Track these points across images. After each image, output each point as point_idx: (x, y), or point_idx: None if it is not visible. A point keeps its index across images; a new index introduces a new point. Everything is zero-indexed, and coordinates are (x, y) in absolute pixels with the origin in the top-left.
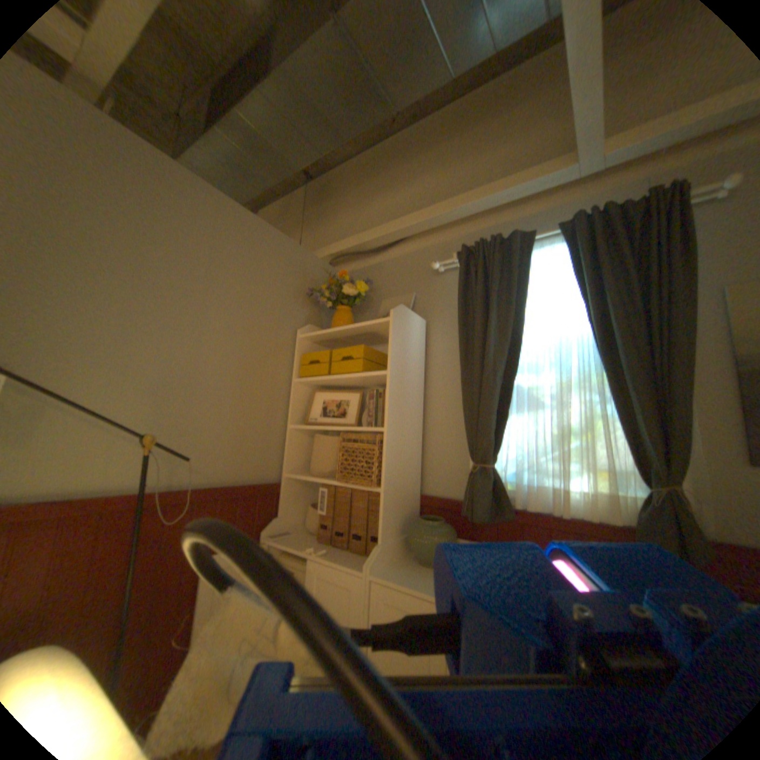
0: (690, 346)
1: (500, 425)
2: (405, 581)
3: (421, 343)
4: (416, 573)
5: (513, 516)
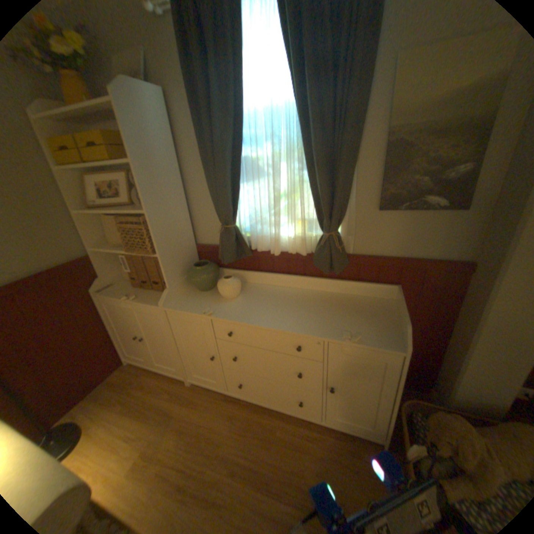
0: (359, 122)
1: (234, 195)
2: (185, 307)
3: (161, 116)
4: (194, 298)
5: (250, 253)
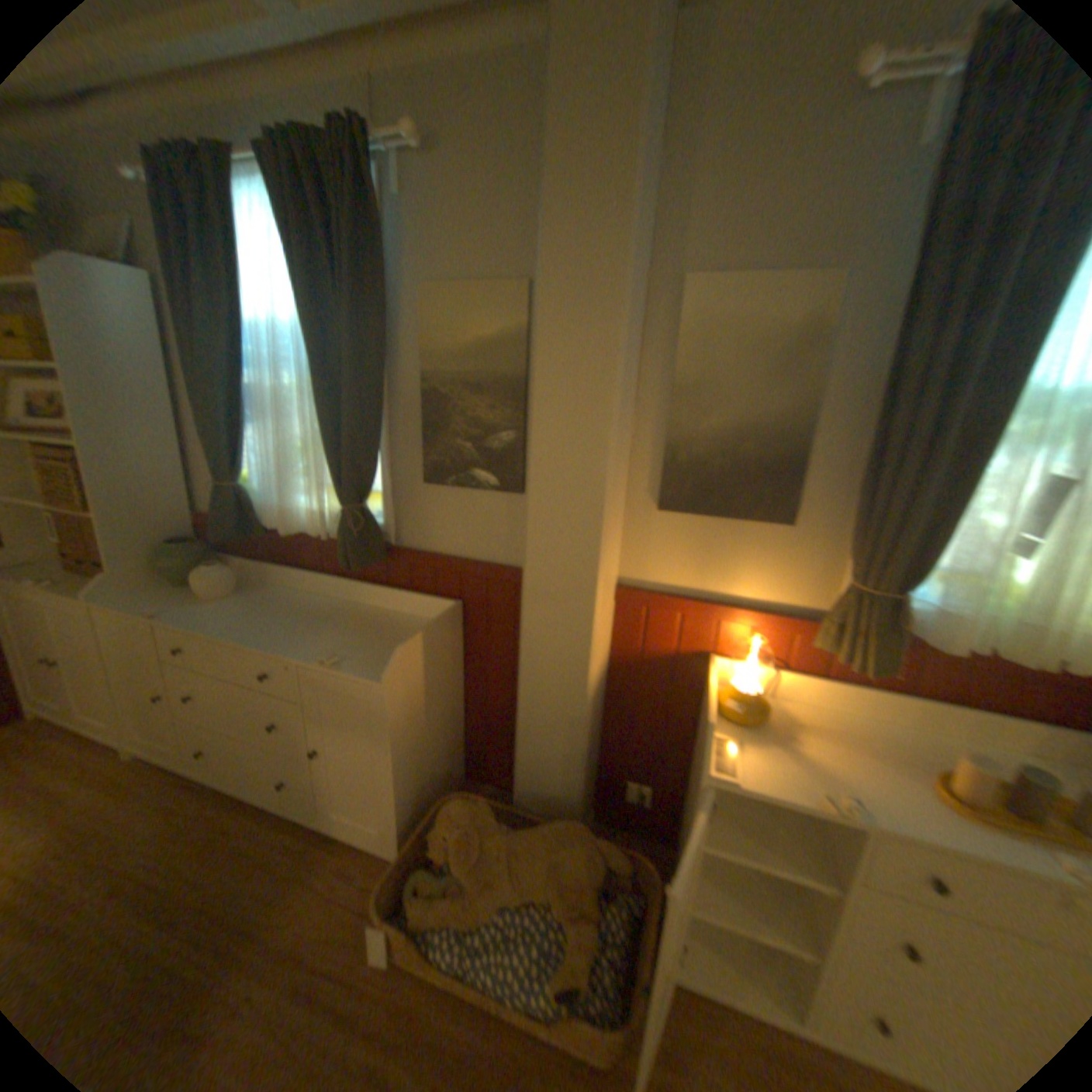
0: (370, 360)
1: (229, 440)
2: (123, 607)
3: (140, 314)
4: (150, 597)
5: (261, 535)
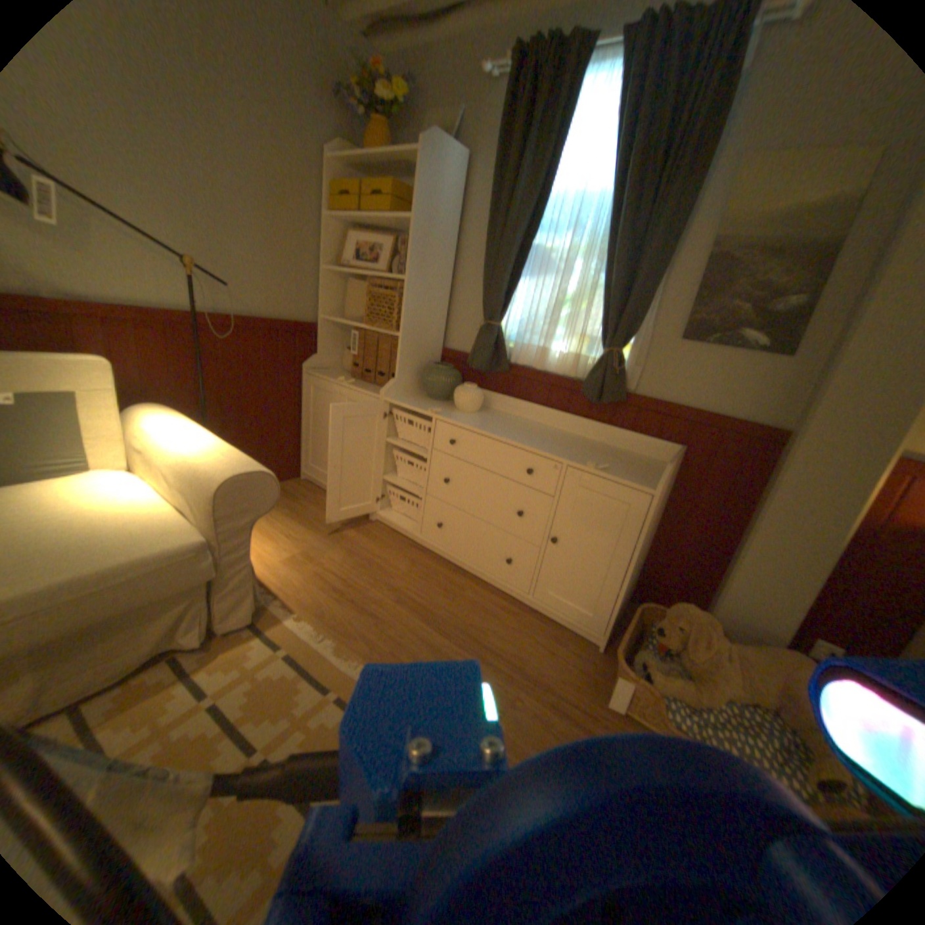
0: (679, 221)
1: (510, 286)
2: (408, 403)
3: (458, 182)
4: (421, 401)
5: (506, 368)
